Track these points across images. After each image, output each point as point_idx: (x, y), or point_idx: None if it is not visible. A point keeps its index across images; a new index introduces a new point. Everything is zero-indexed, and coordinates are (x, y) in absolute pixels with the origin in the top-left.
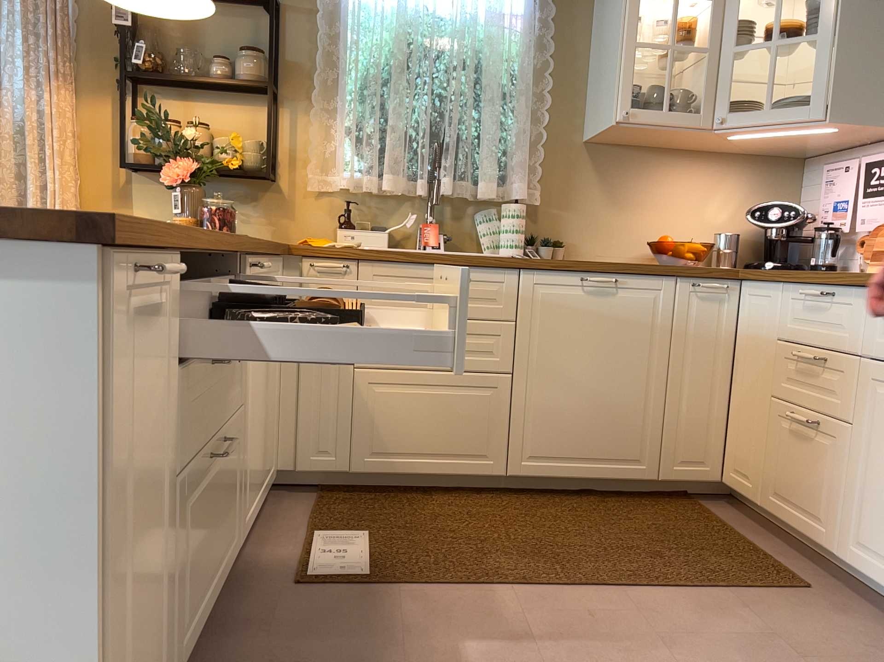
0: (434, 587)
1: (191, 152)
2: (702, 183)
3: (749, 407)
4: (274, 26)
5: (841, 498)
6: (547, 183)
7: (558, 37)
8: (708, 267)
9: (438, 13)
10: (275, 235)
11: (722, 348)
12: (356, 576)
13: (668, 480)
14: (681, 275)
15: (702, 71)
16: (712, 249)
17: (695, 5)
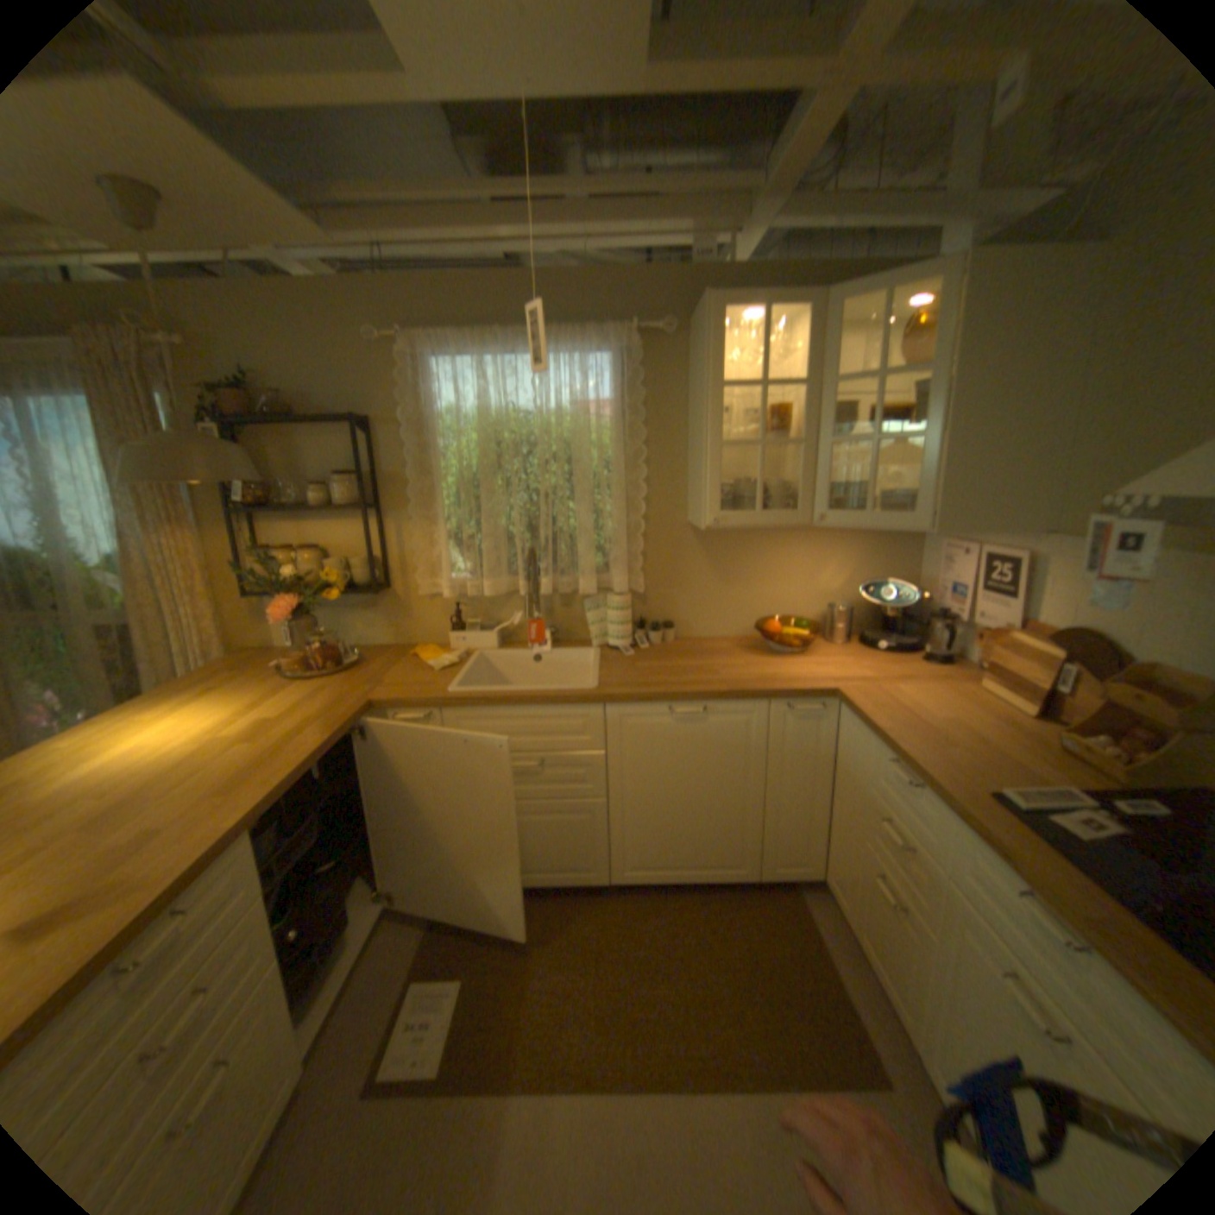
0: (495, 1098)
1: (293, 586)
2: (813, 554)
3: (845, 833)
4: (356, 450)
5: (924, 1007)
6: (652, 569)
7: (652, 419)
8: (804, 684)
9: (524, 410)
10: (396, 637)
11: (819, 765)
12: (424, 1078)
13: (769, 884)
14: (772, 700)
15: (801, 457)
16: (820, 631)
17: (796, 376)
